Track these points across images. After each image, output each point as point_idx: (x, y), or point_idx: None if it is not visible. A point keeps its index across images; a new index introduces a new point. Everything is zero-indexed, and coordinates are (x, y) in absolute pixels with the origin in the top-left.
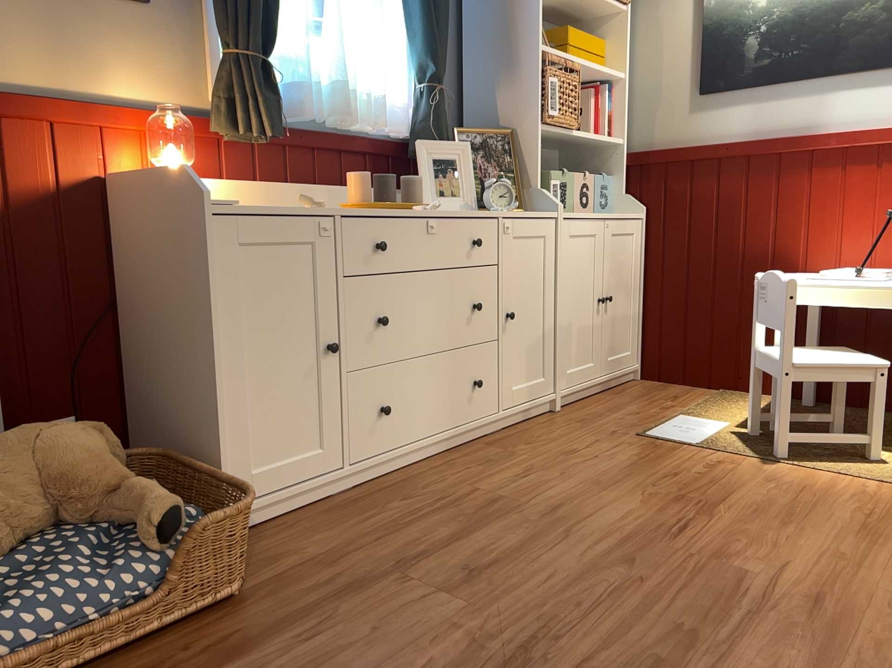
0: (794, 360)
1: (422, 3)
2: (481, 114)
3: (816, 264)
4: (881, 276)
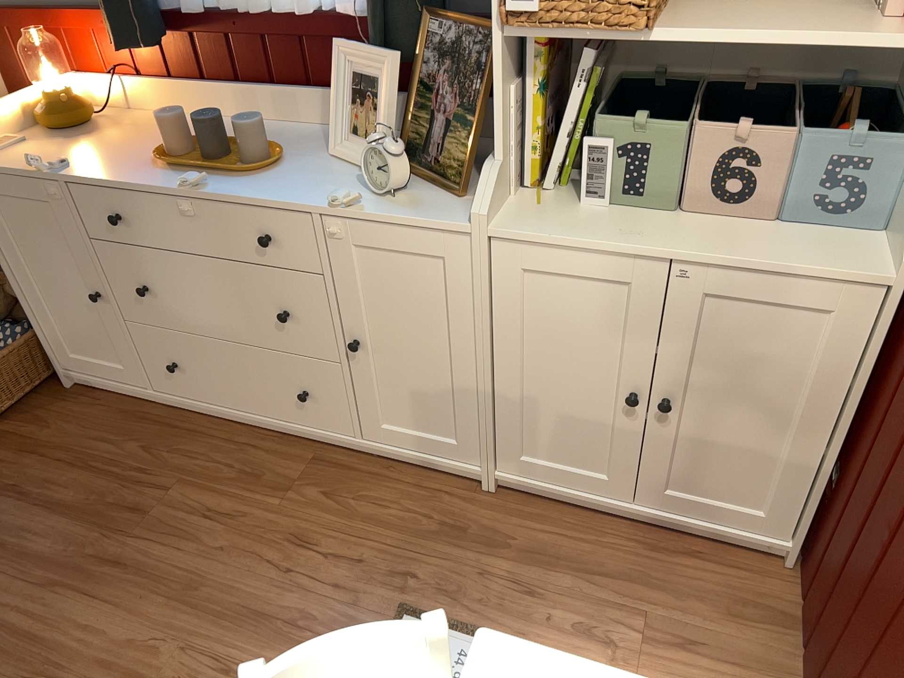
0: None
1: None
2: None
3: None
4: None
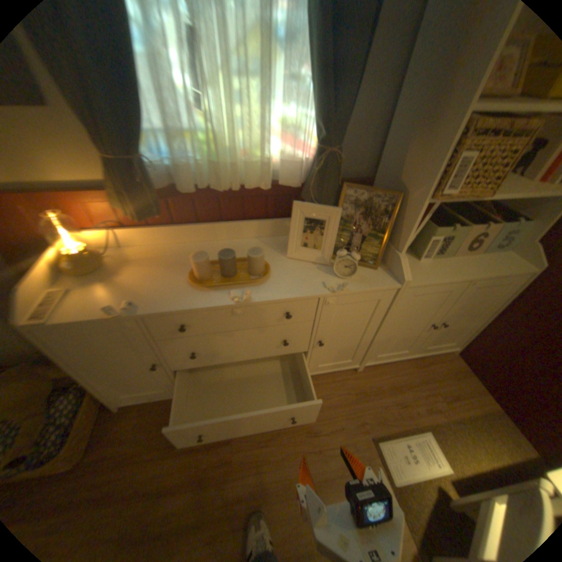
0: None
1: (318, 51)
2: (393, 158)
3: None
4: None
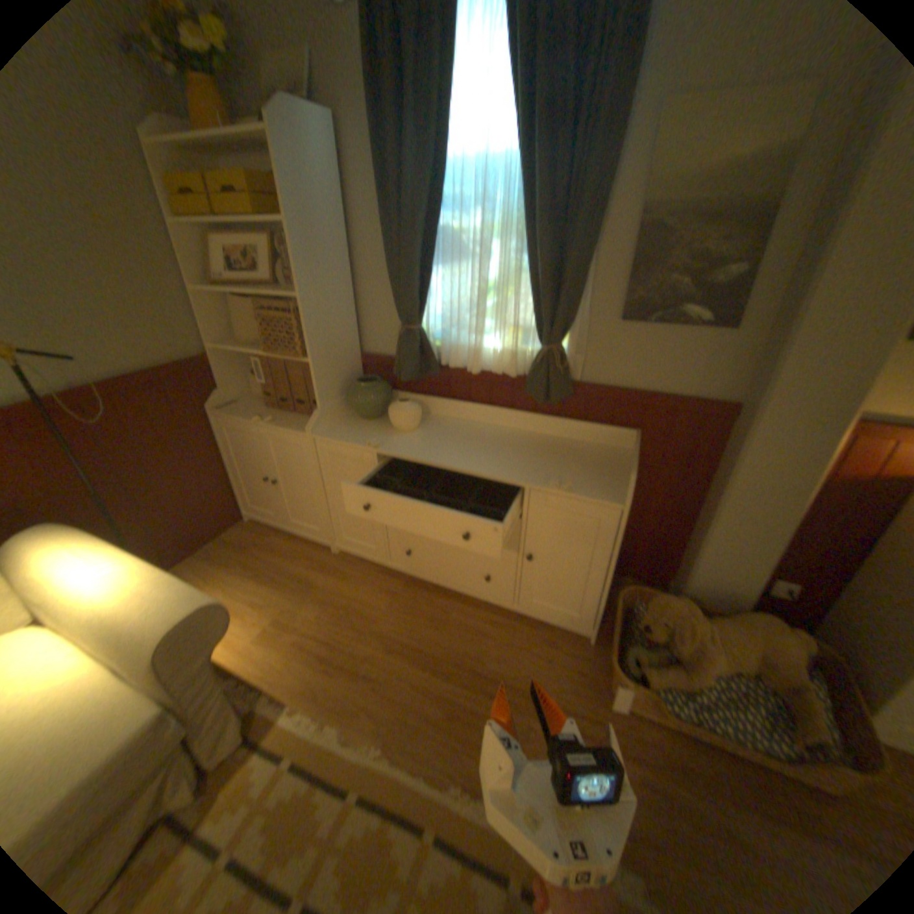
0: None
1: None
2: None
3: None
4: None
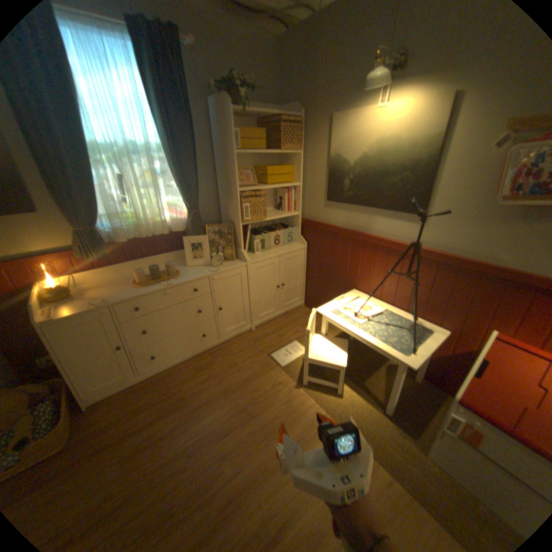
0: (311, 355)
1: (177, 179)
2: (225, 212)
3: (362, 289)
4: (364, 320)
